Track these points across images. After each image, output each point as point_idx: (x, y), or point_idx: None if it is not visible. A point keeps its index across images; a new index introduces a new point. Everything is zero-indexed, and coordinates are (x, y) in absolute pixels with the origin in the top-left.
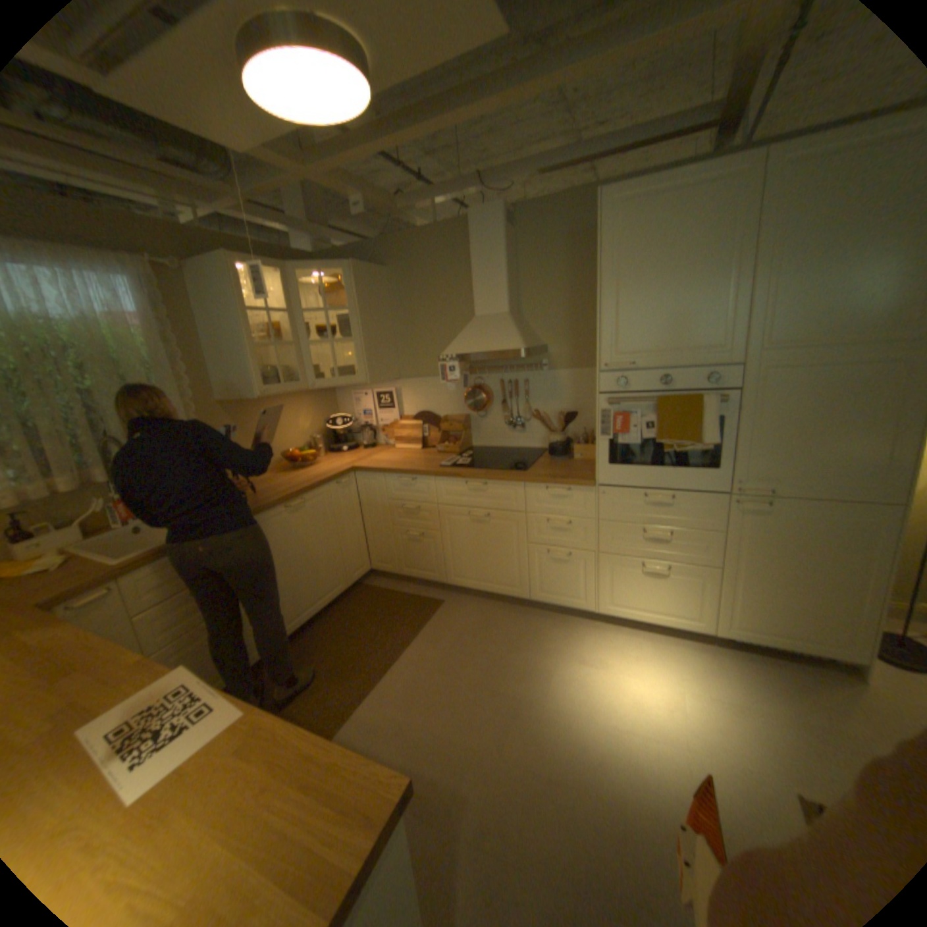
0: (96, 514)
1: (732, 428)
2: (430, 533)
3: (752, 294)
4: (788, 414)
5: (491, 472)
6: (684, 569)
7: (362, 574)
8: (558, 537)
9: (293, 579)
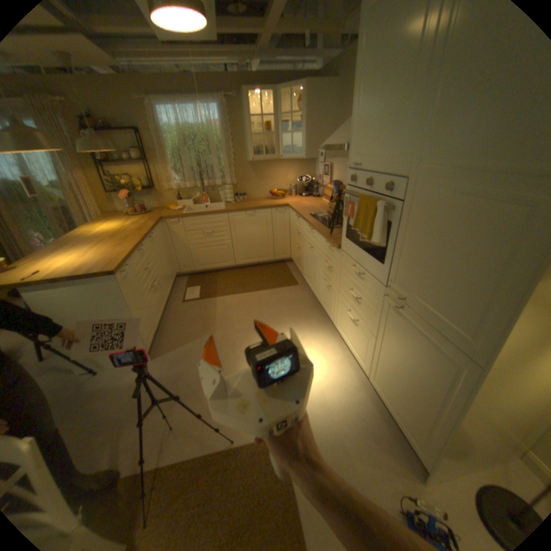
0: (197, 197)
1: (391, 235)
2: (301, 248)
3: (422, 105)
4: (422, 236)
5: (317, 224)
6: (362, 326)
7: (283, 257)
8: (328, 274)
9: (245, 244)
